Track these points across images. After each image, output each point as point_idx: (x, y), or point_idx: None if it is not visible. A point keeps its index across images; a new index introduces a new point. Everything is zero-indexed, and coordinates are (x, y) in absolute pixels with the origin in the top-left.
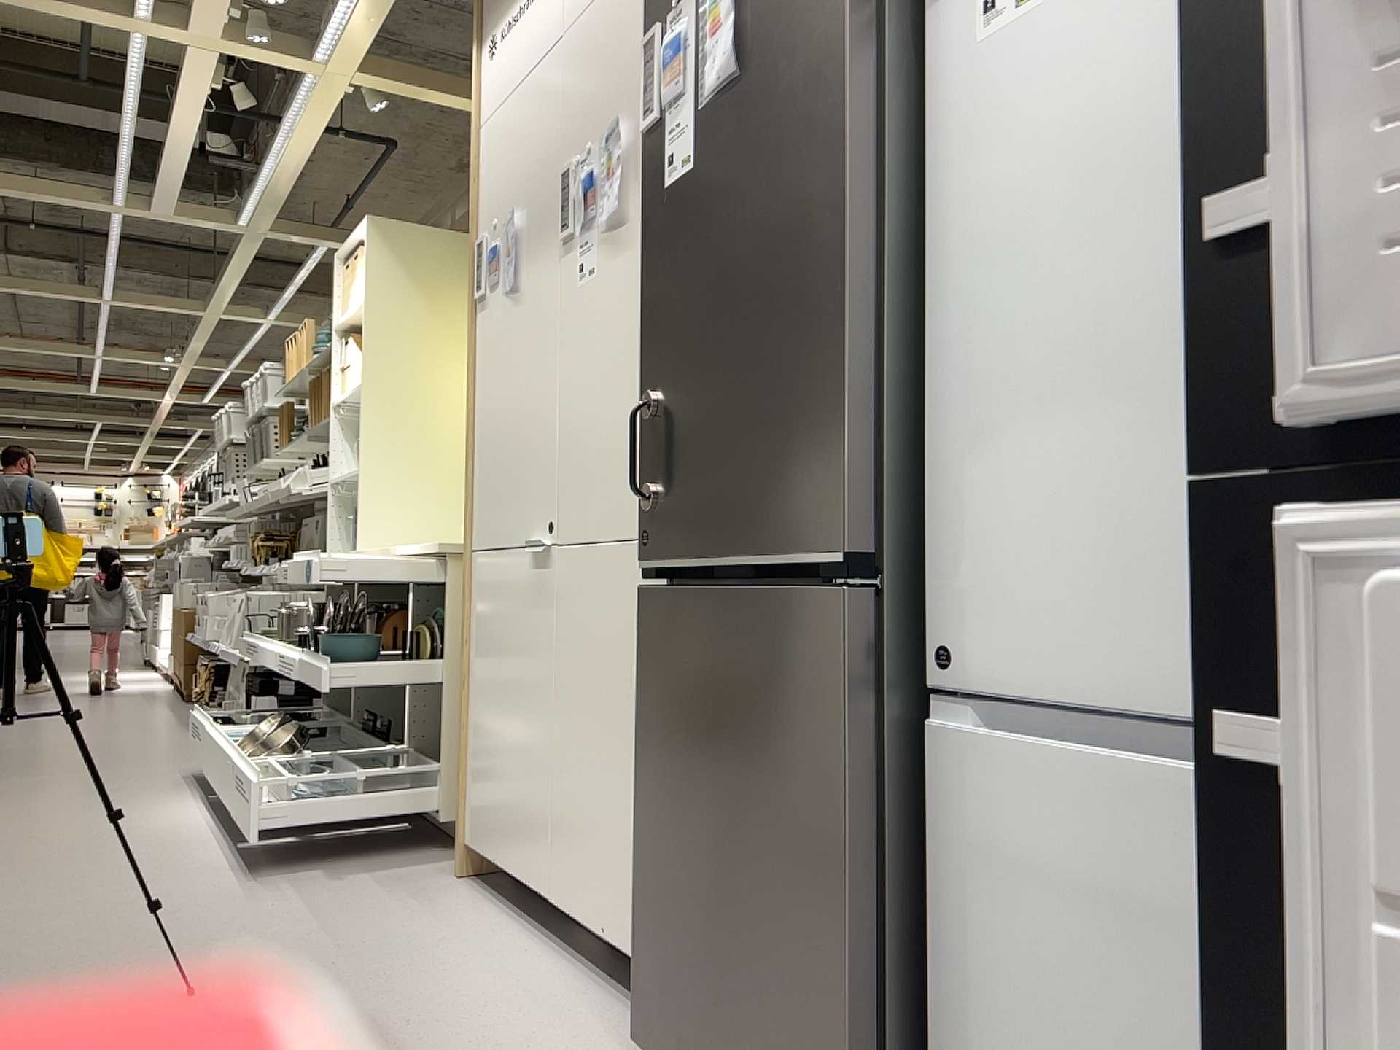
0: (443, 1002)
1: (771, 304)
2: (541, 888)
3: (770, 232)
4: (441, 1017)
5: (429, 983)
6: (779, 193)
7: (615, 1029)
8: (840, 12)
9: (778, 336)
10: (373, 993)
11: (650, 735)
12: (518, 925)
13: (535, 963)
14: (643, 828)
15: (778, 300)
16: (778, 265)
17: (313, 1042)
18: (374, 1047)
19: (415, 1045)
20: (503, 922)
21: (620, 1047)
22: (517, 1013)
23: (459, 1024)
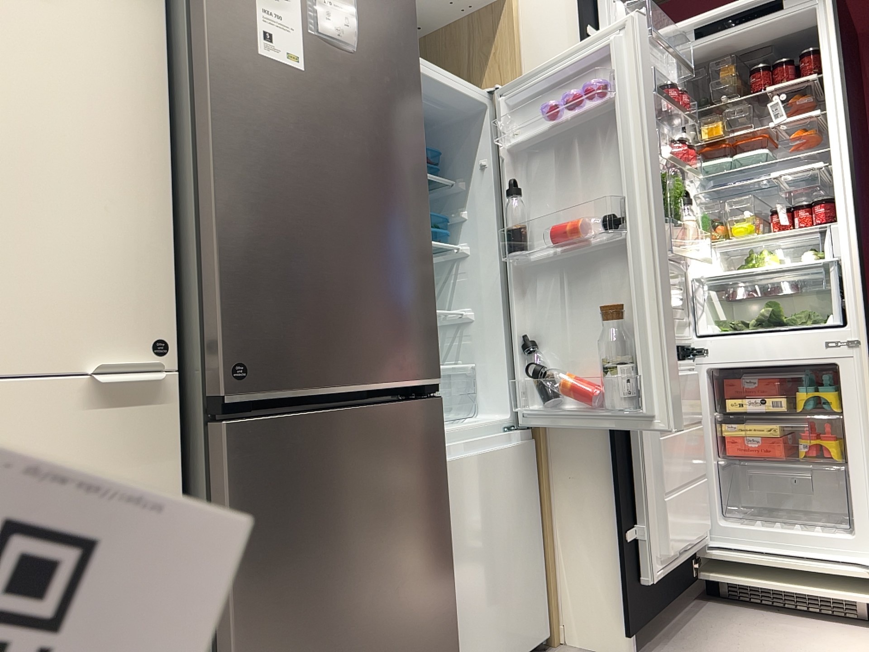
0: None
1: (385, 222)
2: None
3: (382, 175)
4: None
5: None
6: (387, 156)
7: None
8: (417, 87)
9: (392, 244)
10: None
11: (258, 561)
12: None
13: None
14: None
15: (391, 222)
16: (390, 200)
17: None
18: None
19: None
20: None
21: None
22: None
23: None
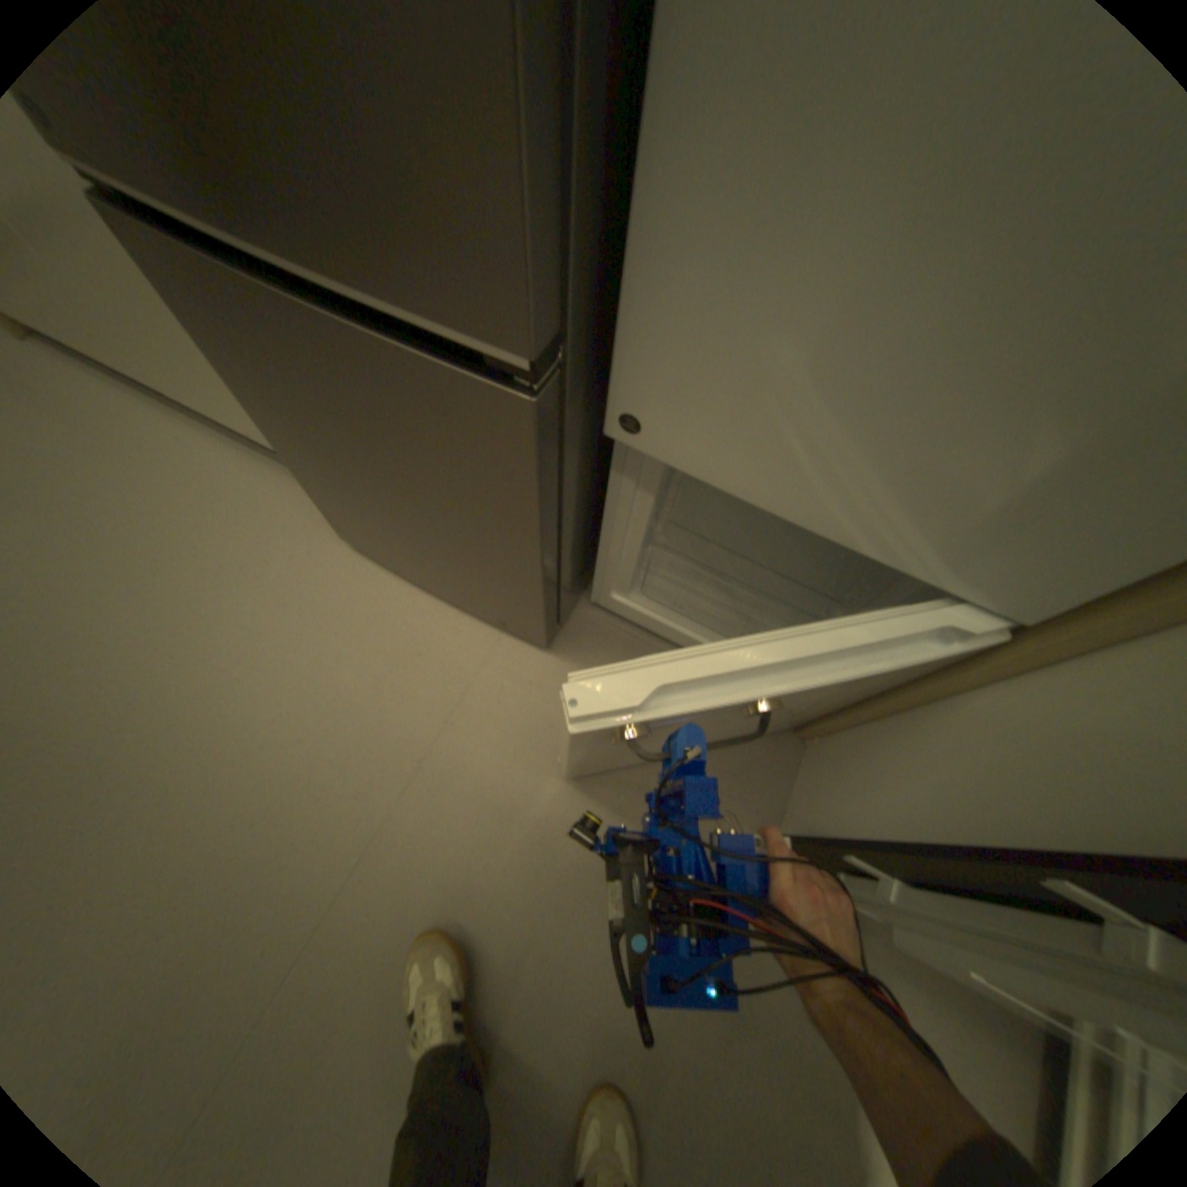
0: (154, 527)
1: None
2: (143, 380)
3: None
4: (166, 546)
5: (121, 507)
6: None
7: (307, 506)
8: None
9: None
10: (83, 540)
11: (238, 378)
12: (138, 399)
13: (191, 448)
14: (276, 440)
15: None
16: None
17: (88, 619)
18: (141, 602)
19: (171, 585)
20: (120, 397)
21: (321, 523)
22: (222, 515)
23: (187, 548)
